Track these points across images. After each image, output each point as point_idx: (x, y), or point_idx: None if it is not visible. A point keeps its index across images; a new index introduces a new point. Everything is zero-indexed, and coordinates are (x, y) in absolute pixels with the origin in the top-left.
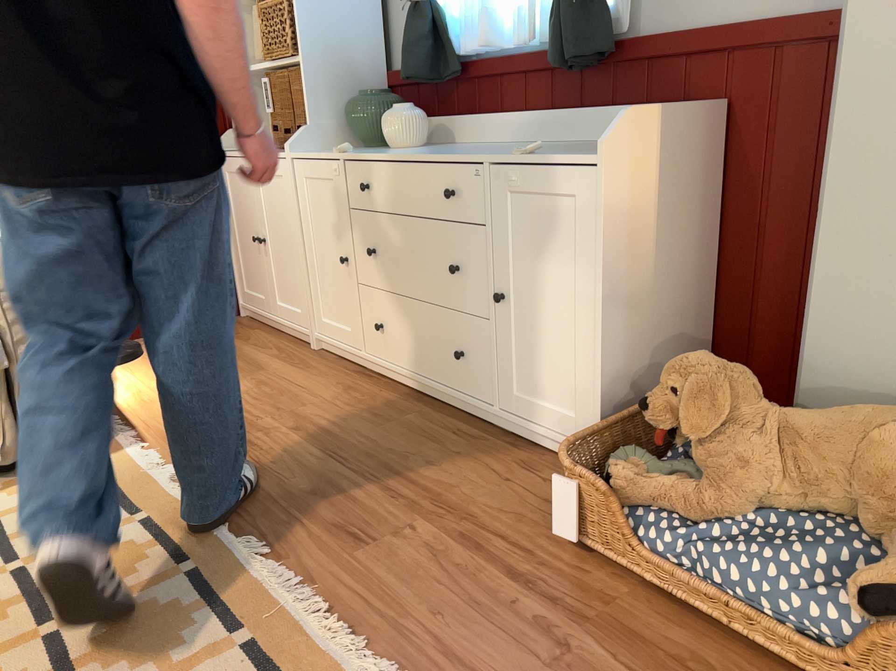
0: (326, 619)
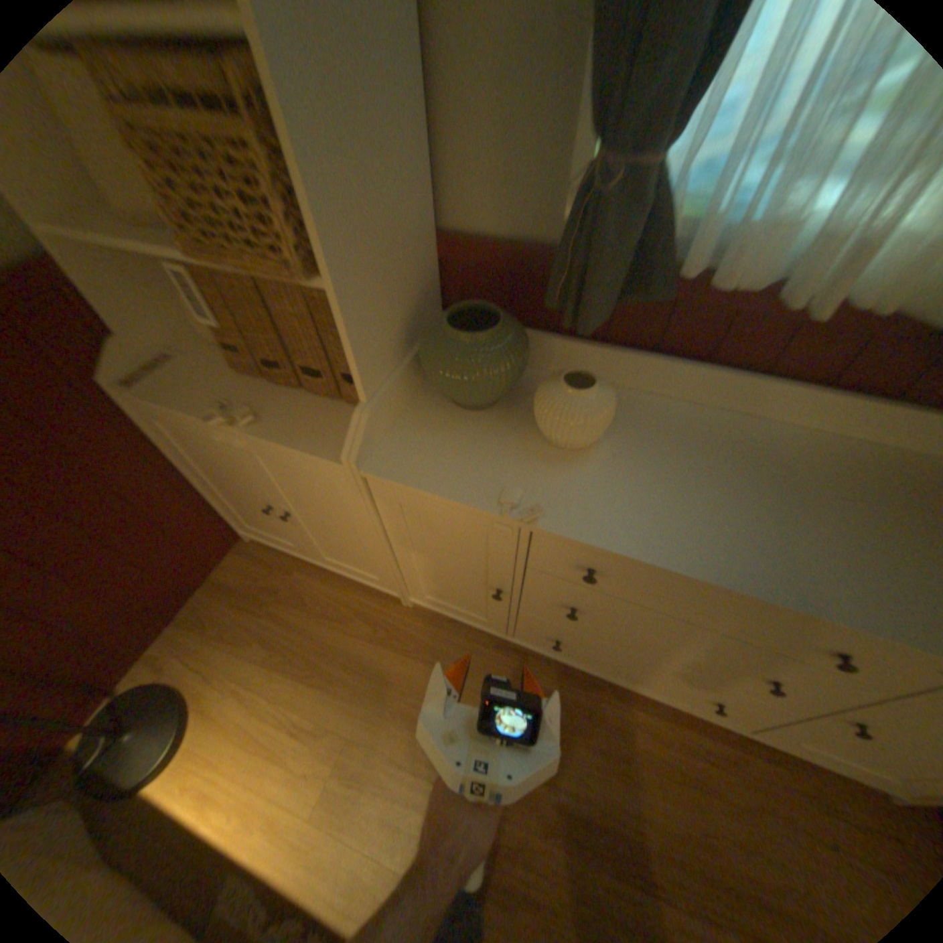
0: None
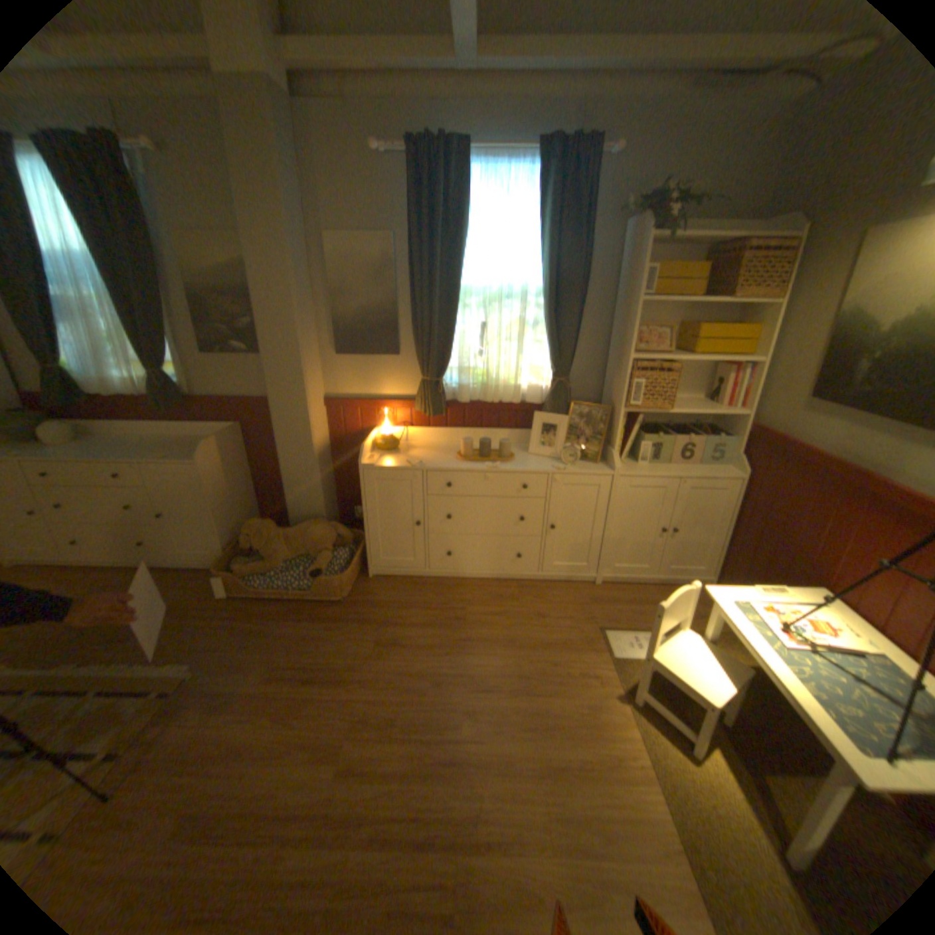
0: (129, 670)
